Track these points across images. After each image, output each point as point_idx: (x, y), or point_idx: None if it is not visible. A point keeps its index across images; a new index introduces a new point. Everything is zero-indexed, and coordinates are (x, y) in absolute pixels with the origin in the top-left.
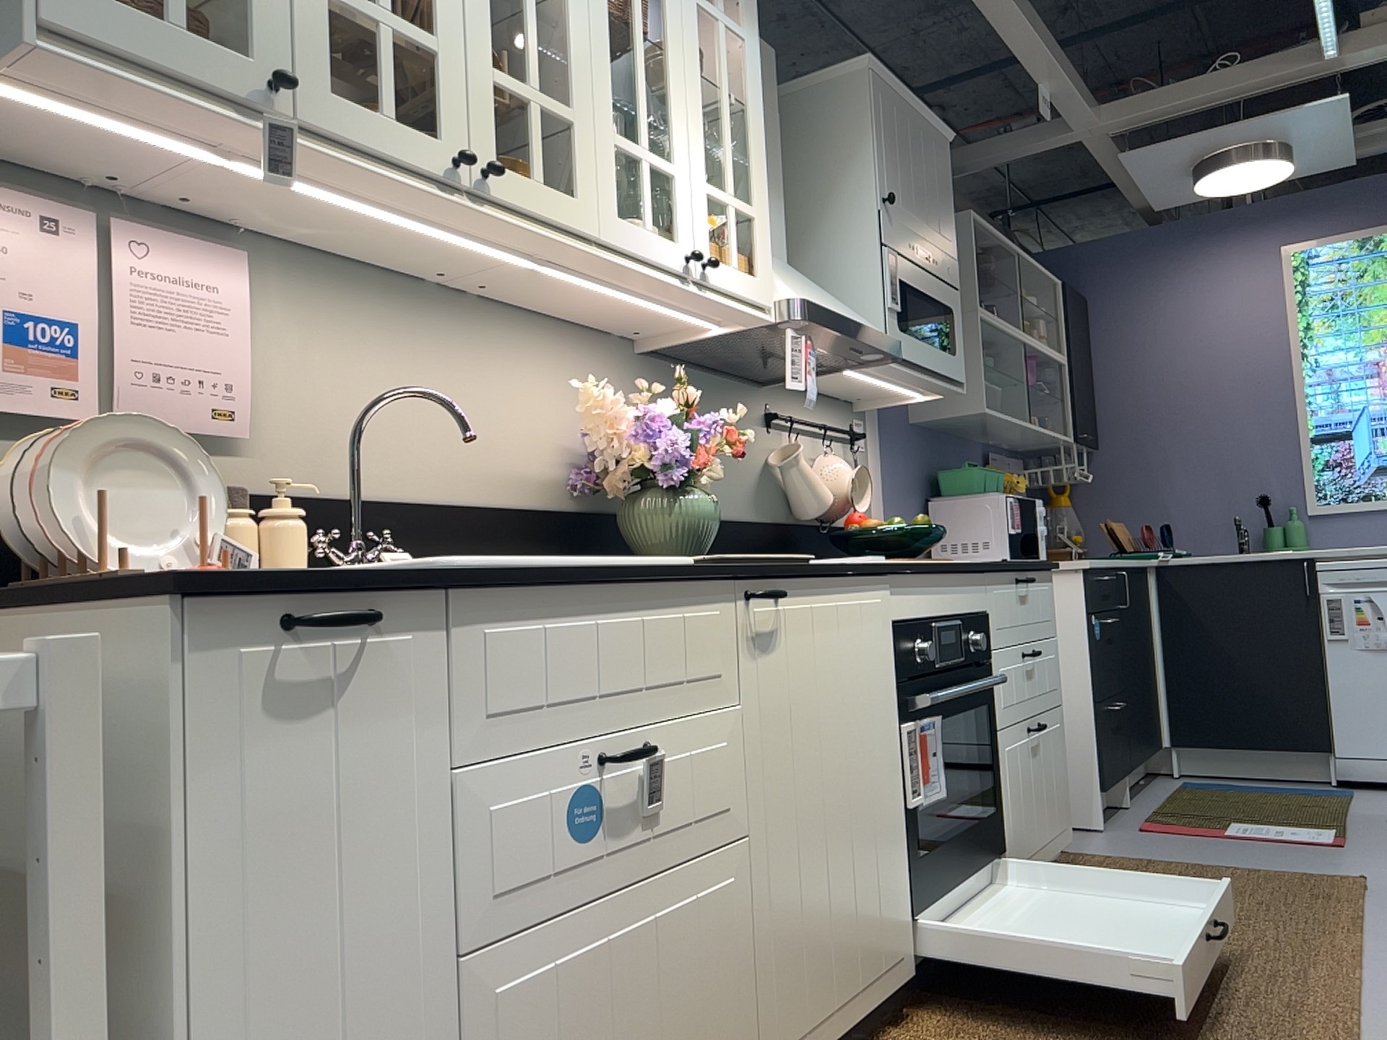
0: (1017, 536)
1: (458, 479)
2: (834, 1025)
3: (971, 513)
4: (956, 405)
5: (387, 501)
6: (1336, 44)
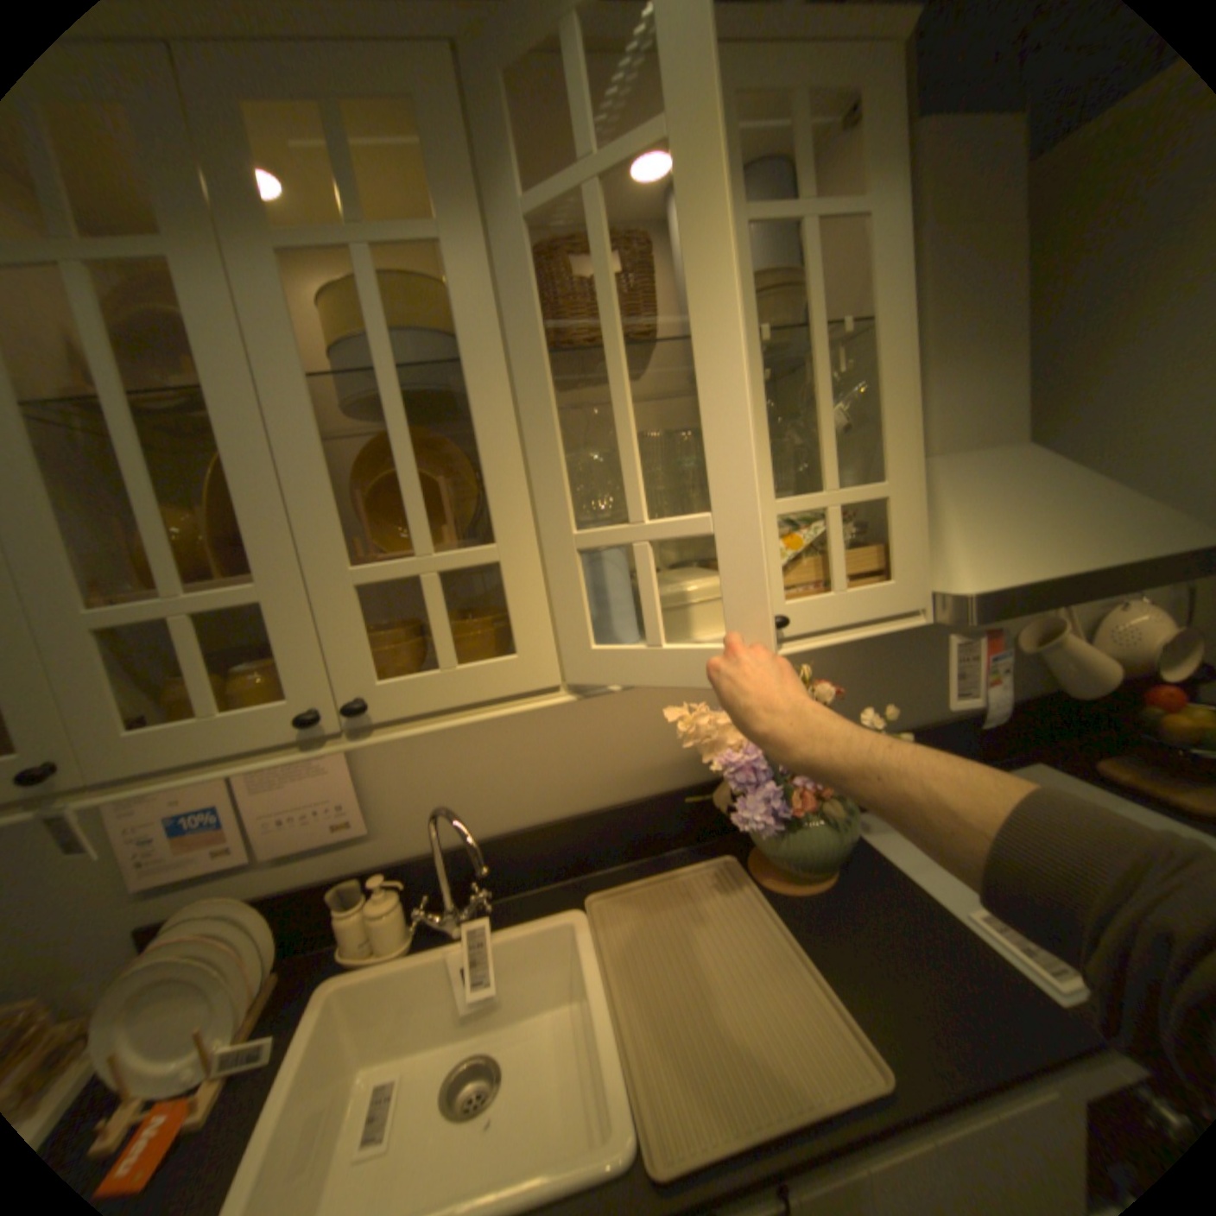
0: None
1: (578, 791)
2: None
3: None
4: None
5: (505, 834)
6: None
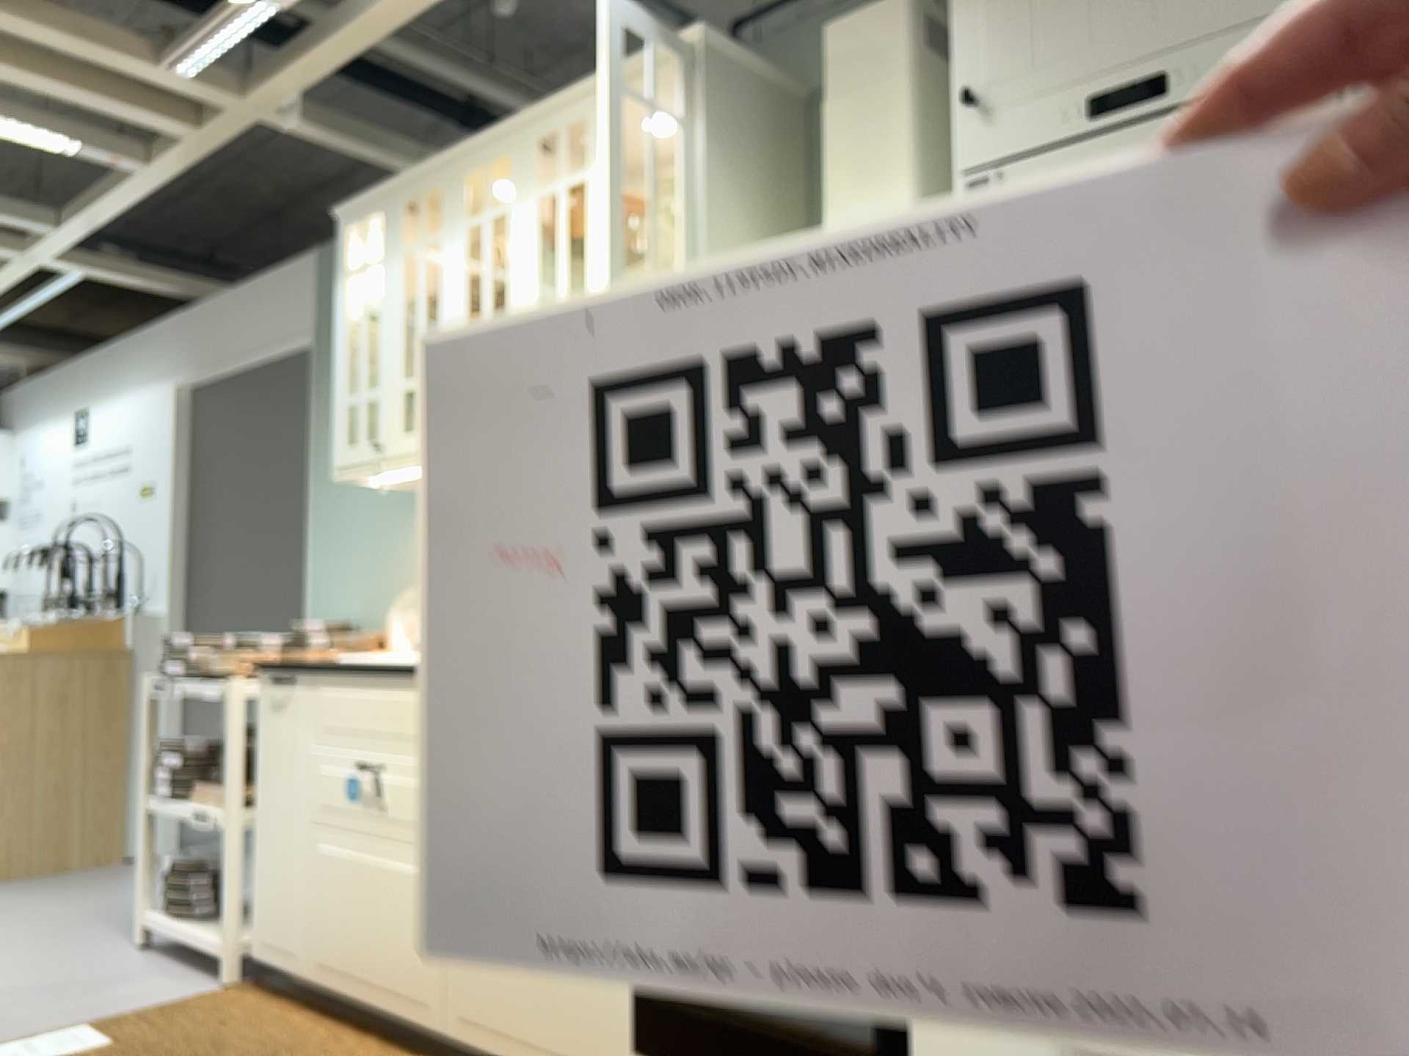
0: None
1: None
2: (512, 1053)
3: None
4: None
5: None
6: None
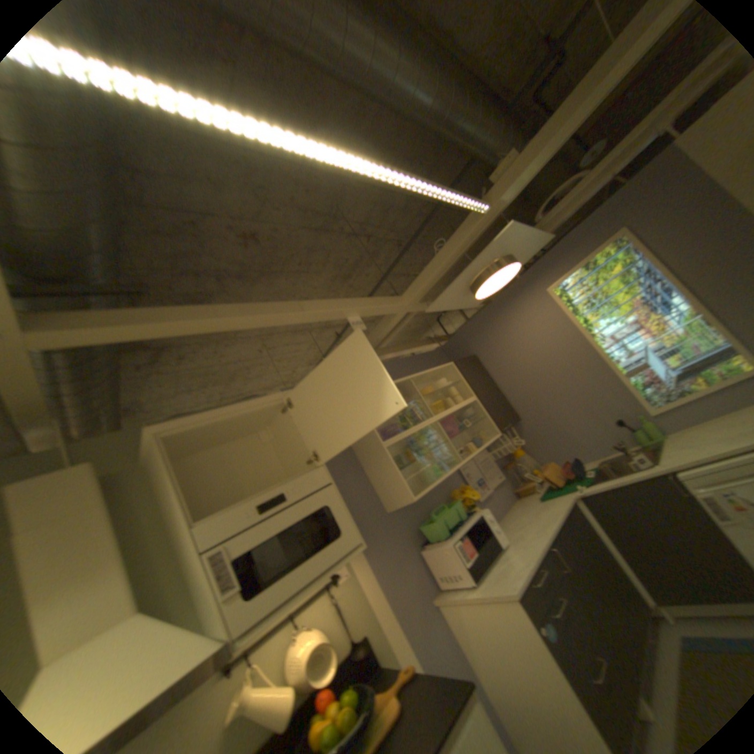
0: (473, 566)
1: None
2: None
3: (443, 556)
4: (400, 500)
5: None
6: (481, 203)
